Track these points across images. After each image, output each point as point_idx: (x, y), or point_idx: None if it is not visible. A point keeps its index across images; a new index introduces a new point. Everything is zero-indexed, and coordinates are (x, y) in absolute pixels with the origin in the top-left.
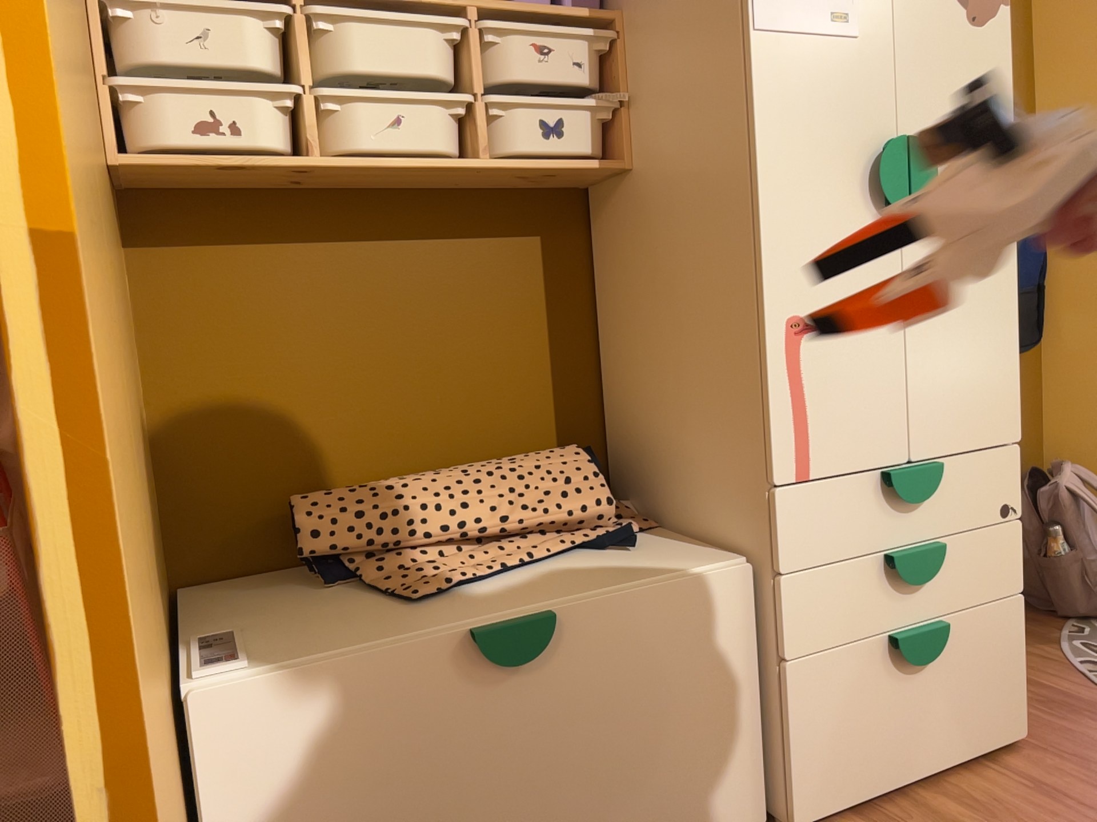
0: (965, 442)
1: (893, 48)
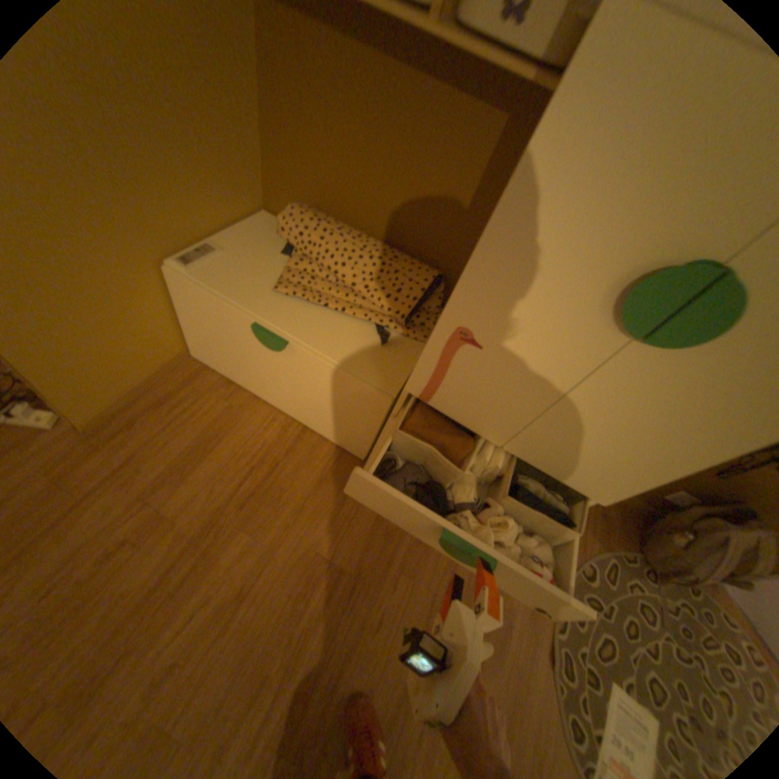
0: (553, 473)
1: None
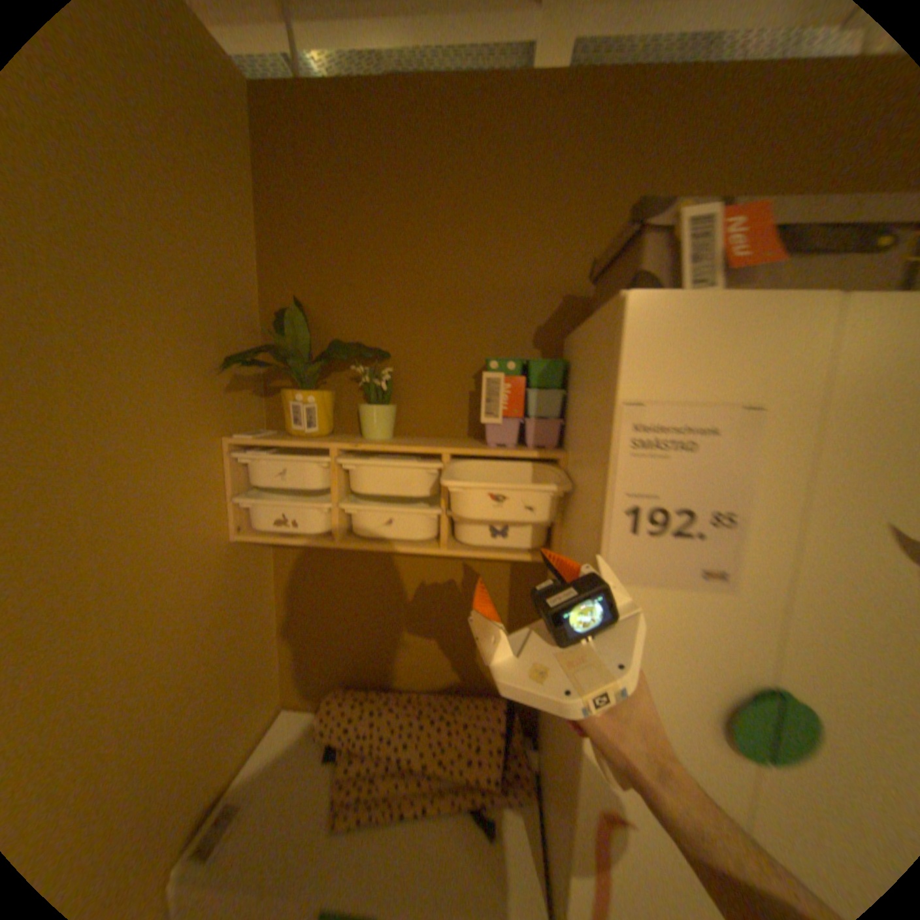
0: None
1: (789, 605)
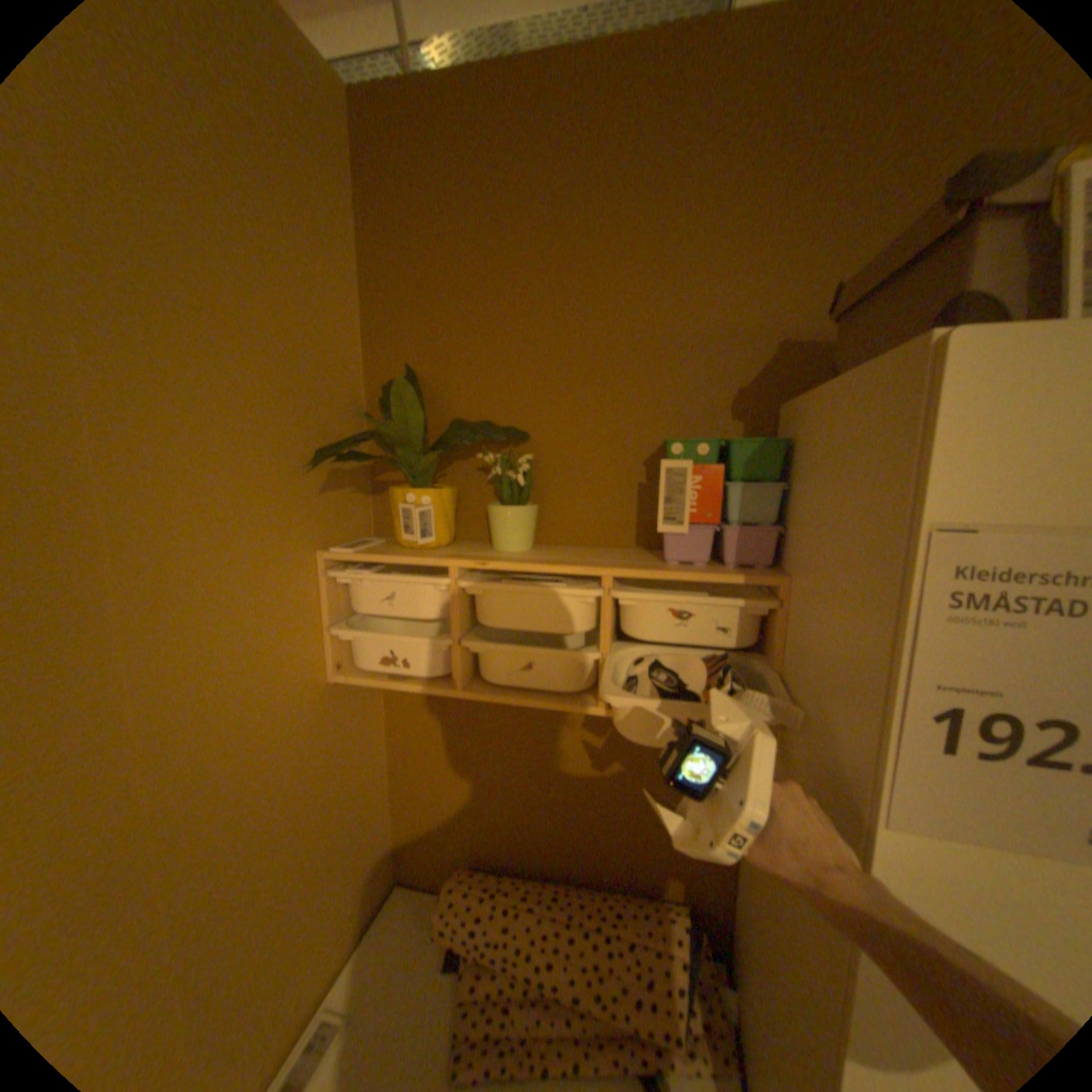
0: None
1: None
